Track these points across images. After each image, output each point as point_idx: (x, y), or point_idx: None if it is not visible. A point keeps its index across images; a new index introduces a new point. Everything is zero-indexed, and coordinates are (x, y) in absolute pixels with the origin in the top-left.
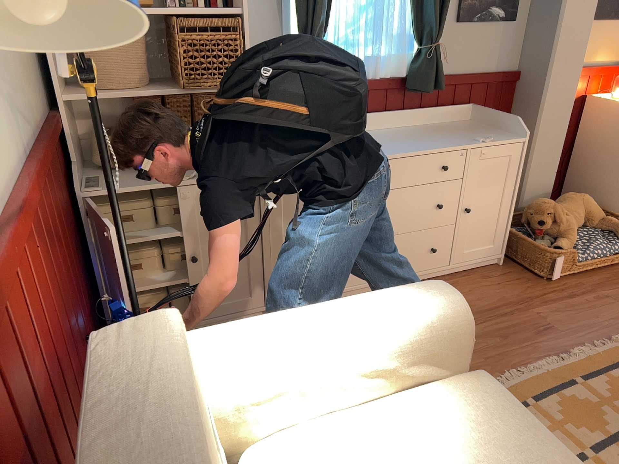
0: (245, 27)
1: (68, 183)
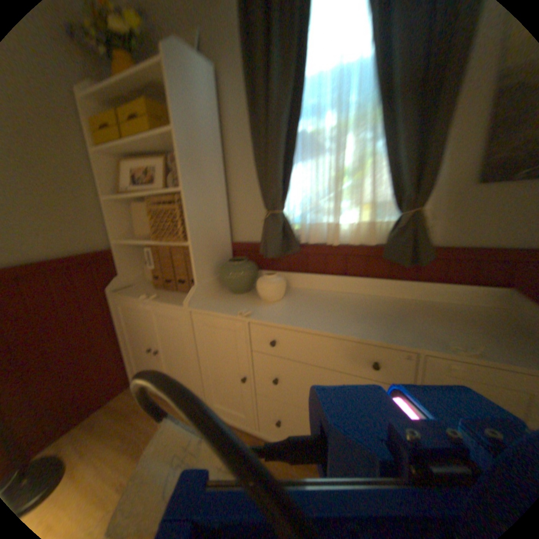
0: (186, 197)
1: (106, 284)
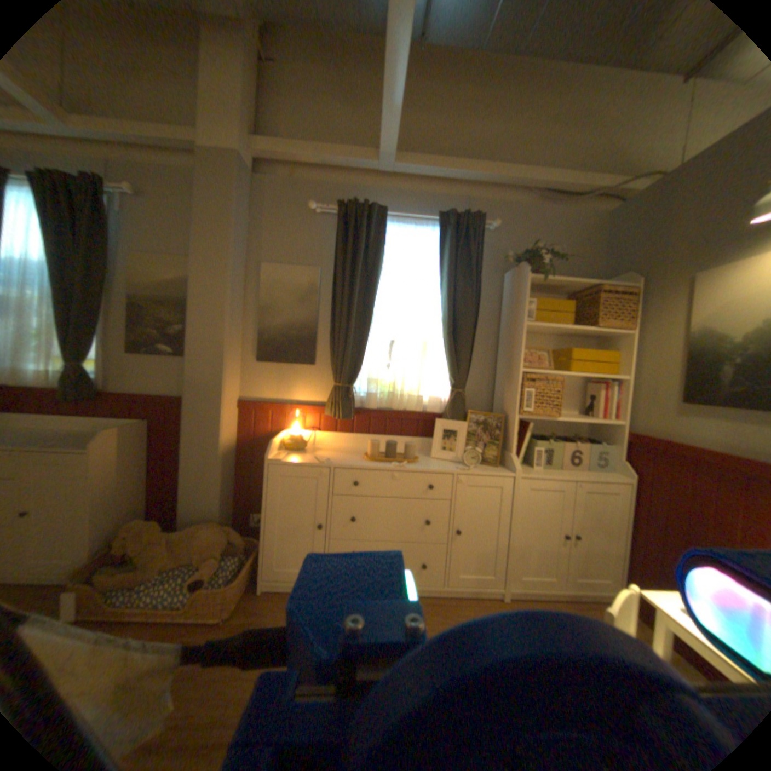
0: None
1: None
